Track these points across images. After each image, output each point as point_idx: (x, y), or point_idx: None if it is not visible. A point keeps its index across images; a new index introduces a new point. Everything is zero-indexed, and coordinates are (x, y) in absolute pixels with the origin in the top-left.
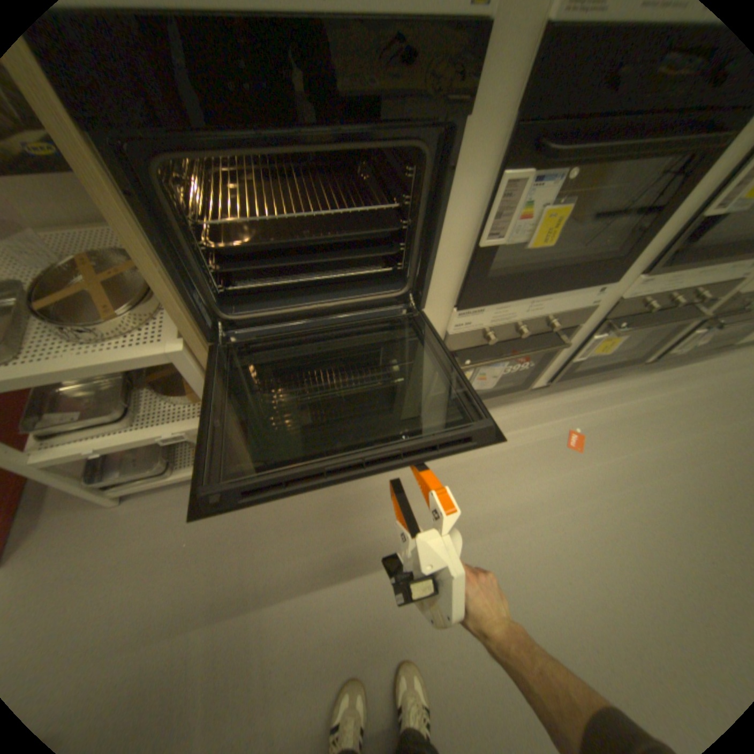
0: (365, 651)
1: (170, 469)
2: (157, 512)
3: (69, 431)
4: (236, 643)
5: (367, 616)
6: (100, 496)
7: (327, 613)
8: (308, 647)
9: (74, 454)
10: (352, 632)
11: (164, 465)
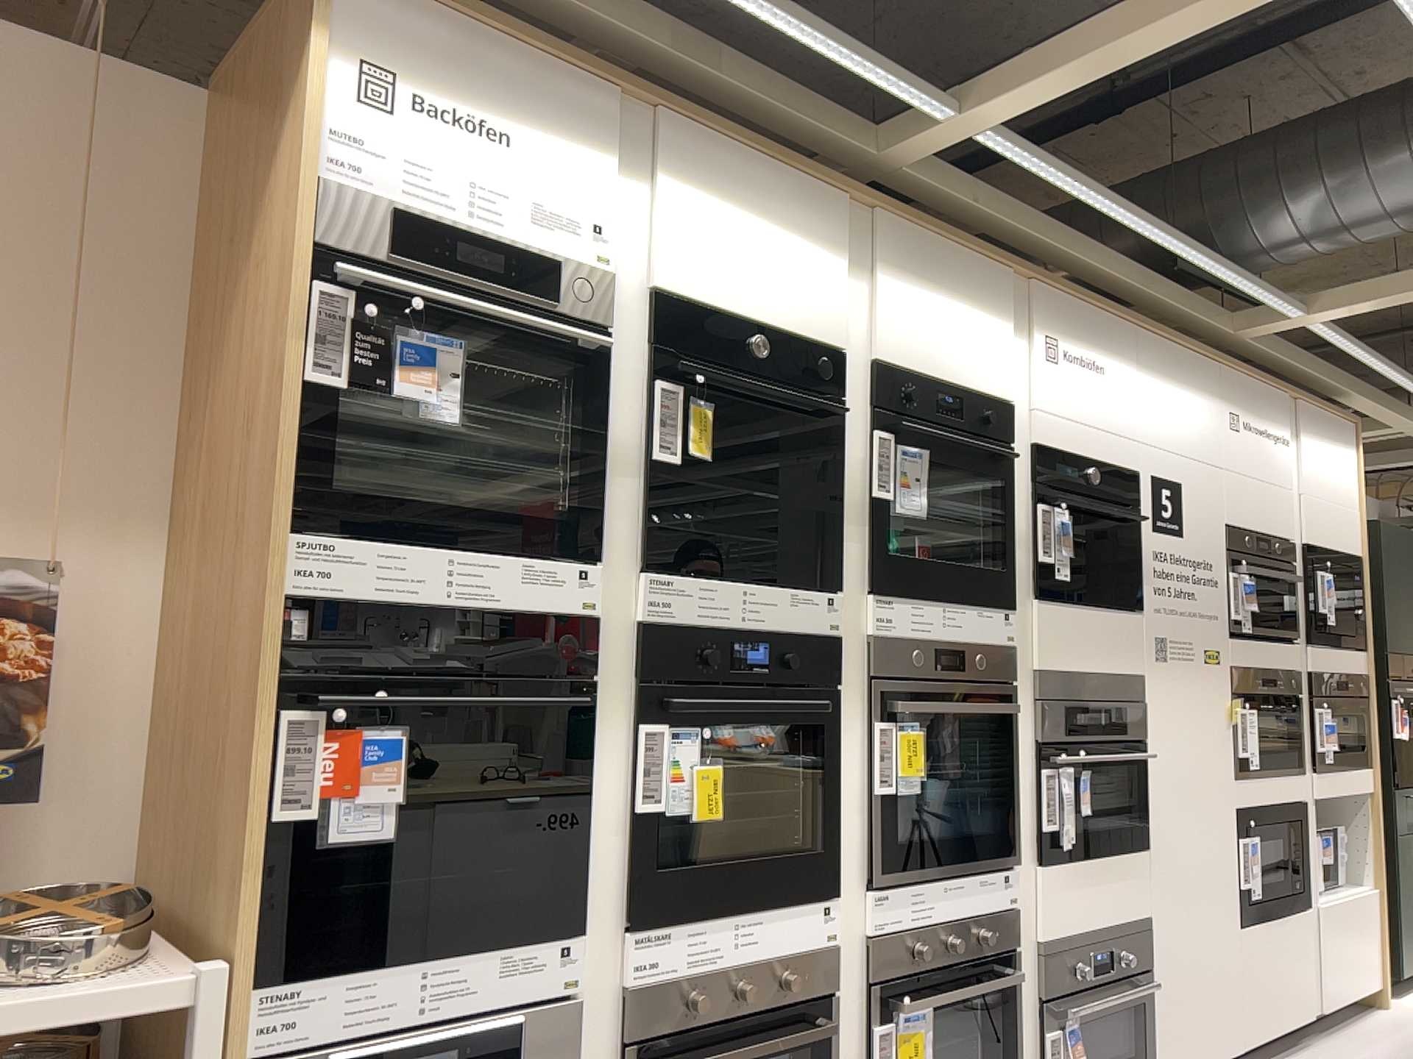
0: None
1: None
2: None
3: None
4: None
5: None
6: None
7: None
8: None
9: None
10: None
11: None
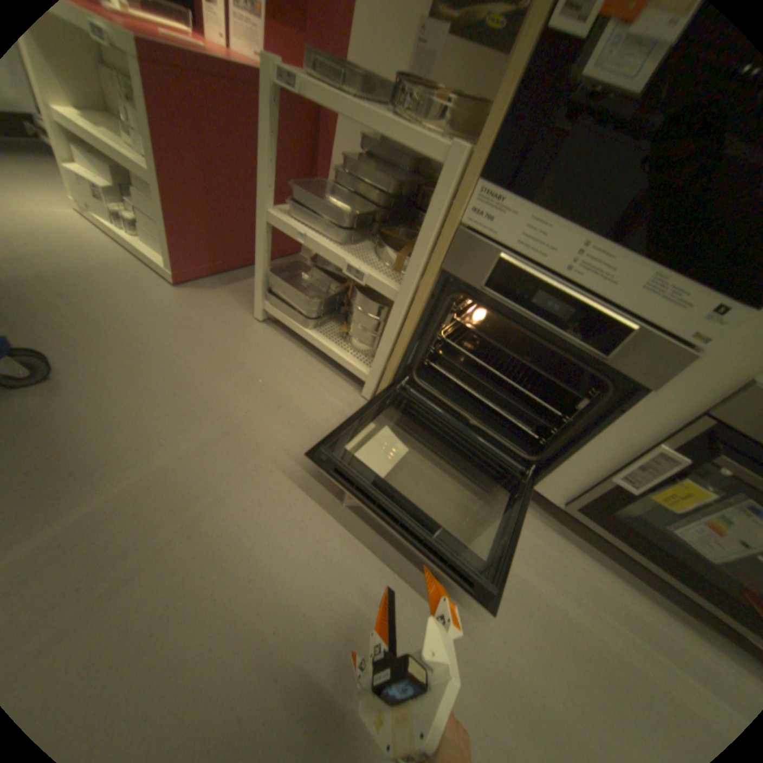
0: (276, 655)
1: (317, 328)
2: (275, 350)
3: (311, 212)
4: (206, 482)
5: (317, 623)
6: (264, 301)
7: (288, 562)
8: (240, 567)
9: (296, 232)
10: (287, 616)
11: (318, 318)
